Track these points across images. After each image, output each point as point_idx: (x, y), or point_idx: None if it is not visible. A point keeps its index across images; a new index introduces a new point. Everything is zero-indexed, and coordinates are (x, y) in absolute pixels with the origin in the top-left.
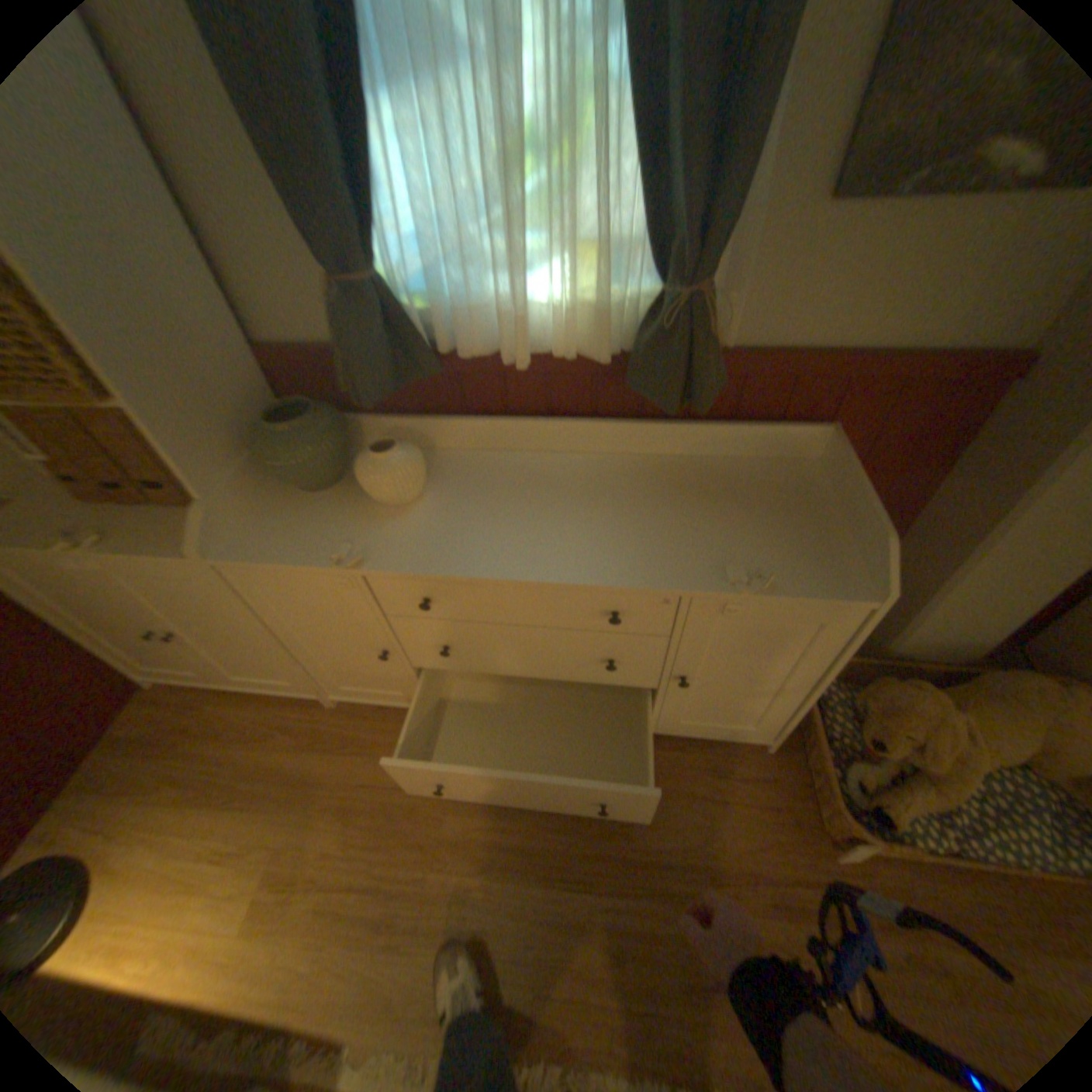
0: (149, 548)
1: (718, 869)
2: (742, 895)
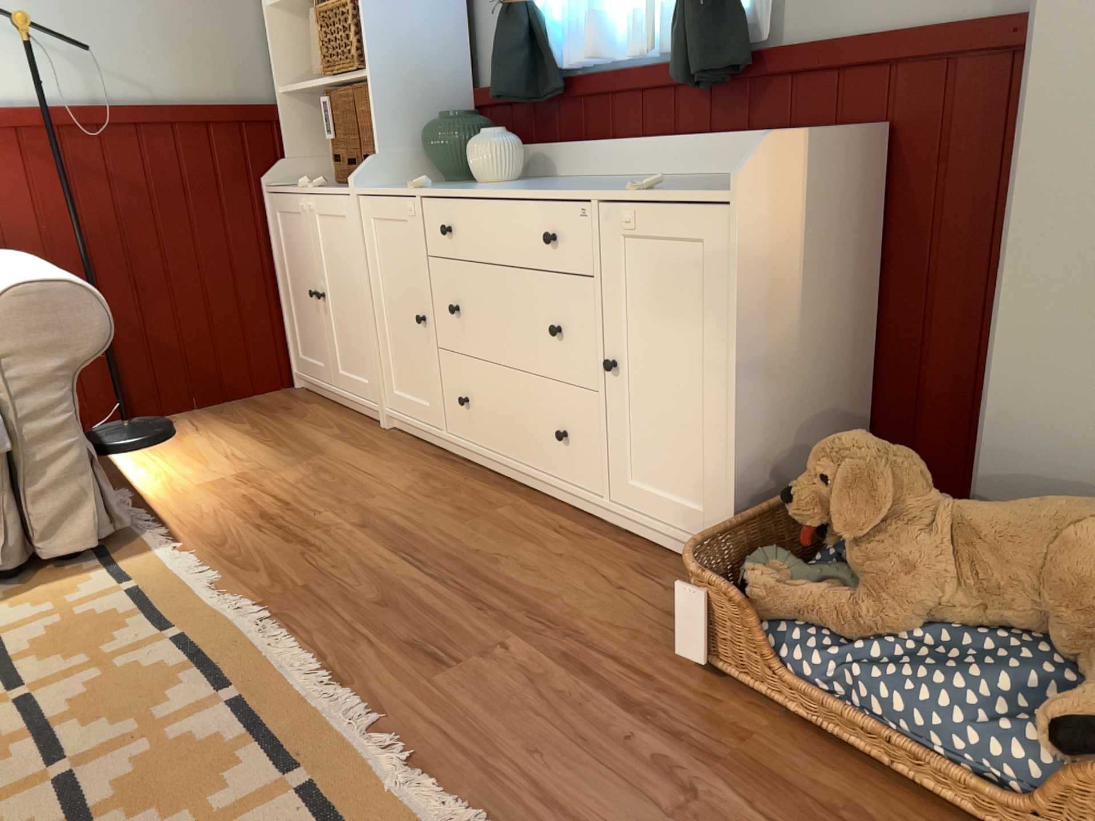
0: (337, 191)
1: (546, 613)
2: (544, 635)
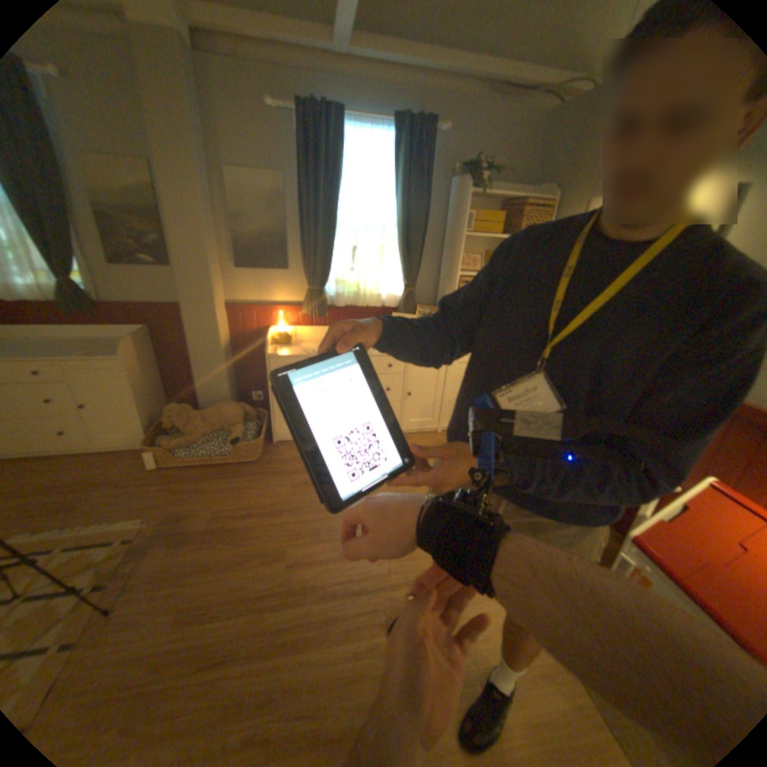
0: None
1: (94, 483)
2: (100, 487)
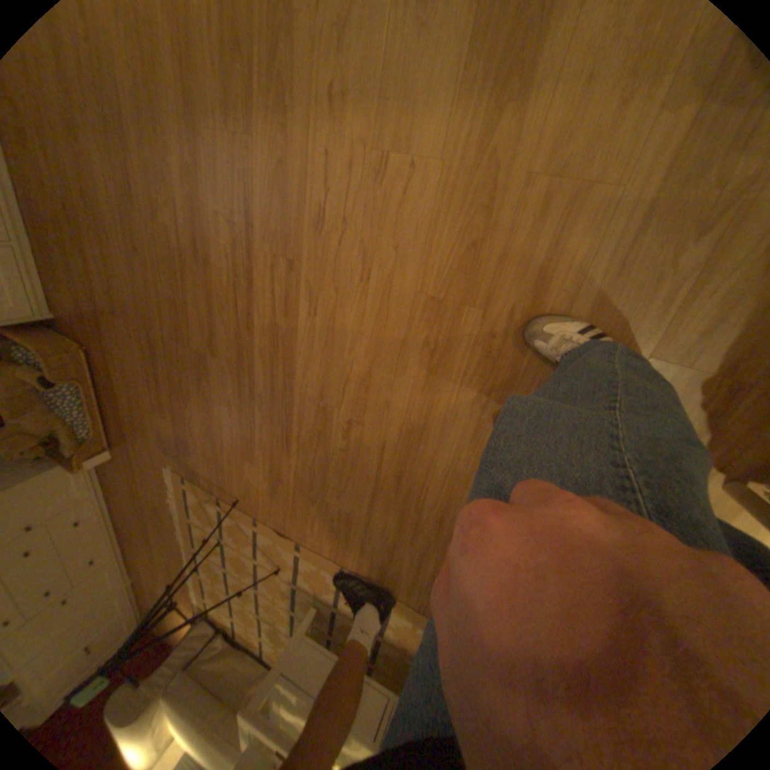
0: None
1: (124, 492)
2: (127, 489)
